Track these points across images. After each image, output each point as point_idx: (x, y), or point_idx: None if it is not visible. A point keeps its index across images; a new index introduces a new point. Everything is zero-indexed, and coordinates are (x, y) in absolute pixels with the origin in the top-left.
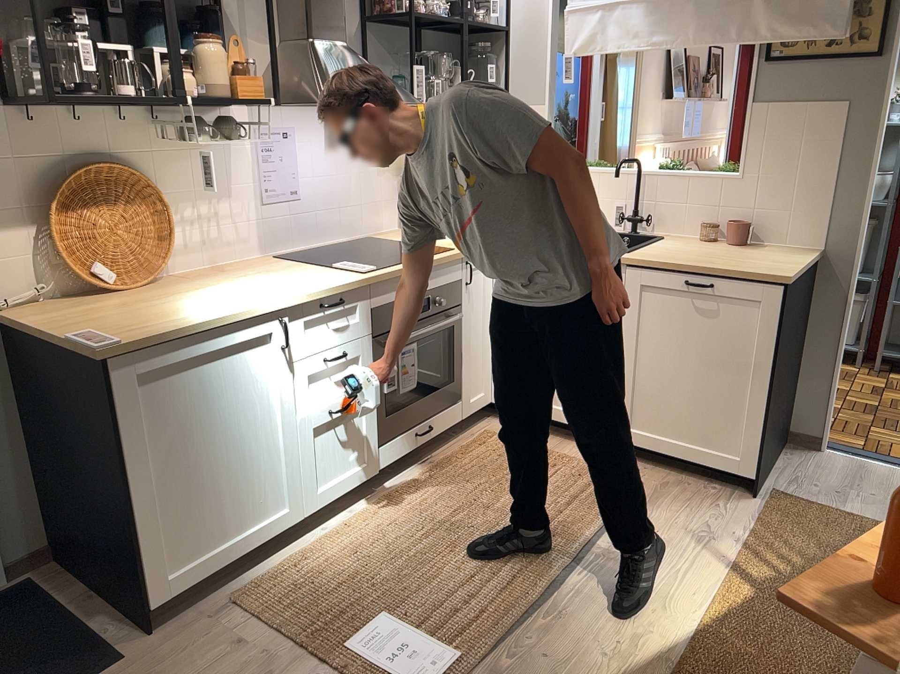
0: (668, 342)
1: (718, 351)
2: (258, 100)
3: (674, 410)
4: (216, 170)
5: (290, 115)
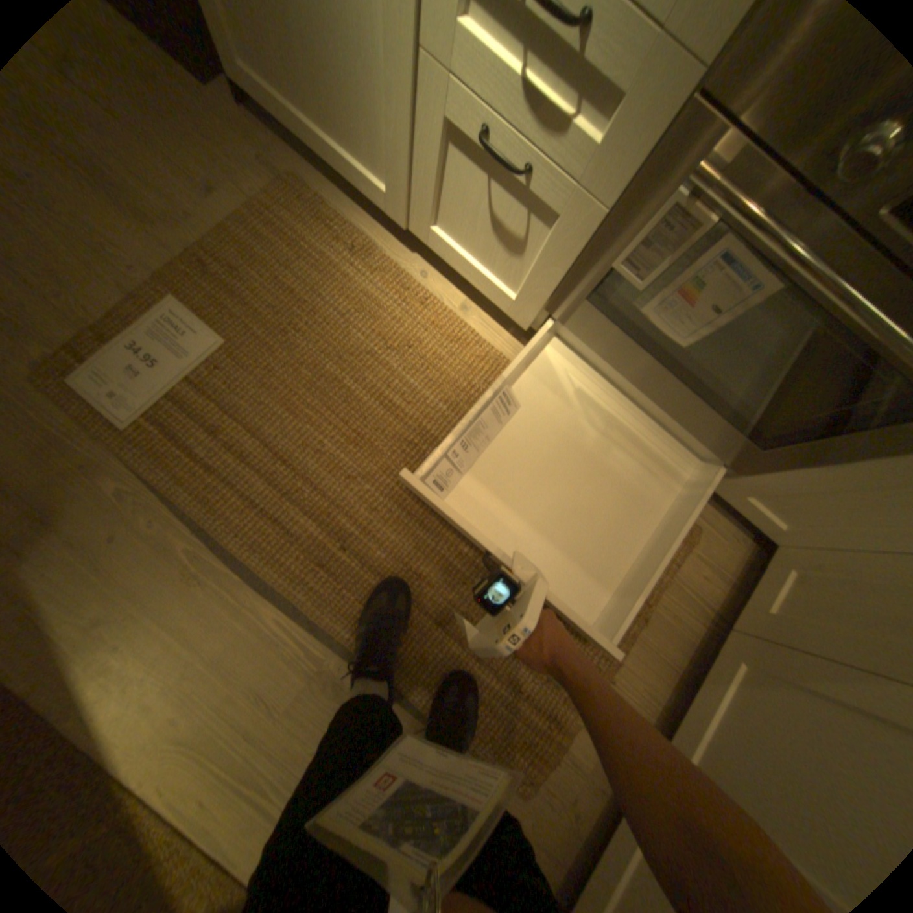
0: None
1: None
2: None
3: None
4: None
5: None
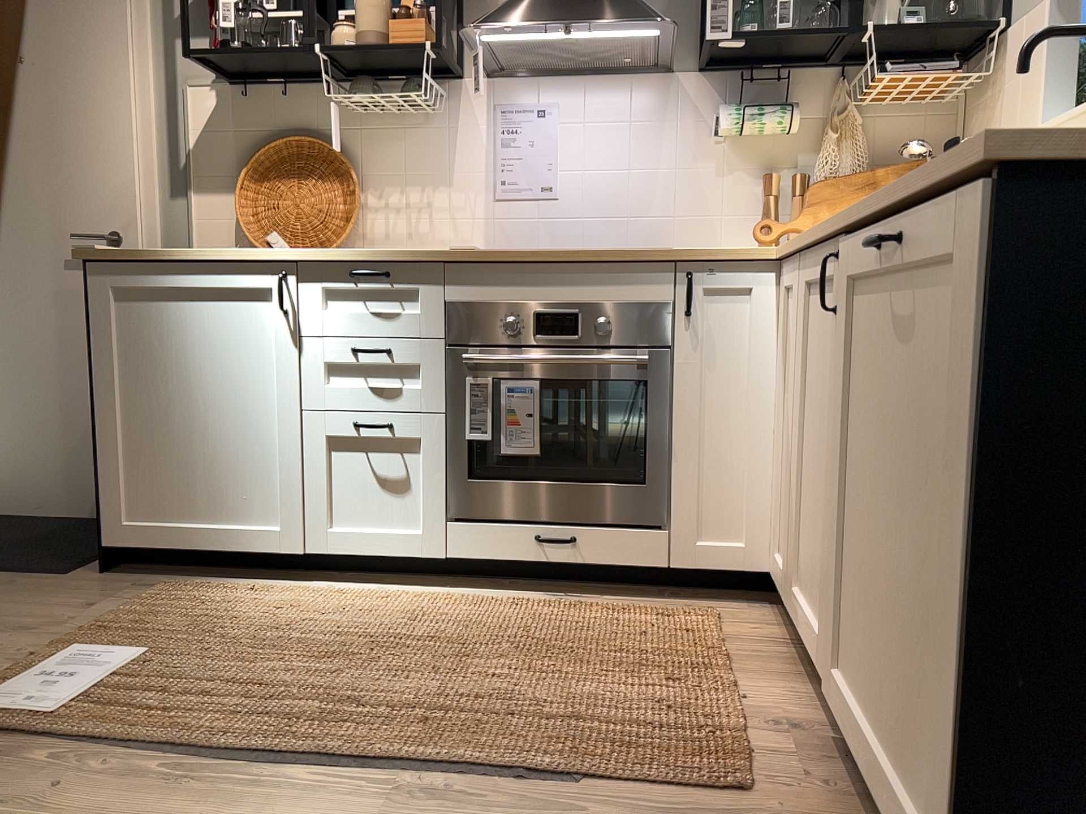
0: (881, 433)
1: (930, 456)
2: (411, 45)
3: (882, 640)
4: (433, 153)
5: (551, 87)
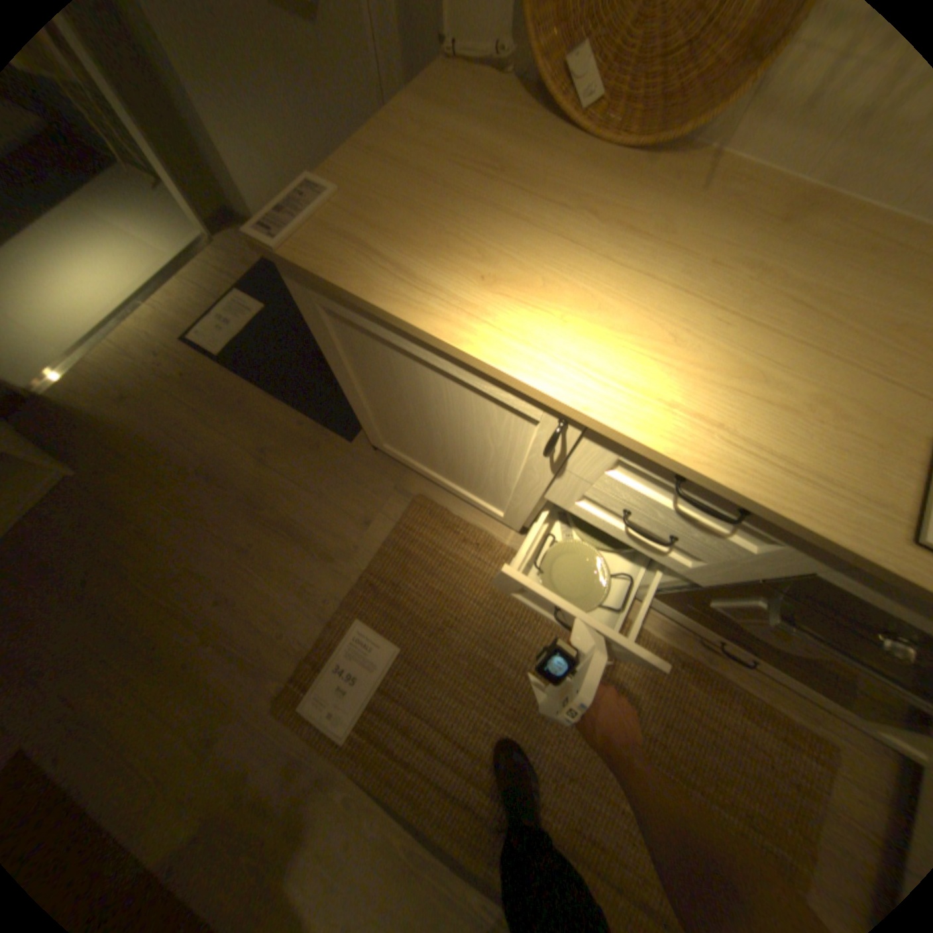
0: None
1: None
2: None
3: None
4: None
5: None
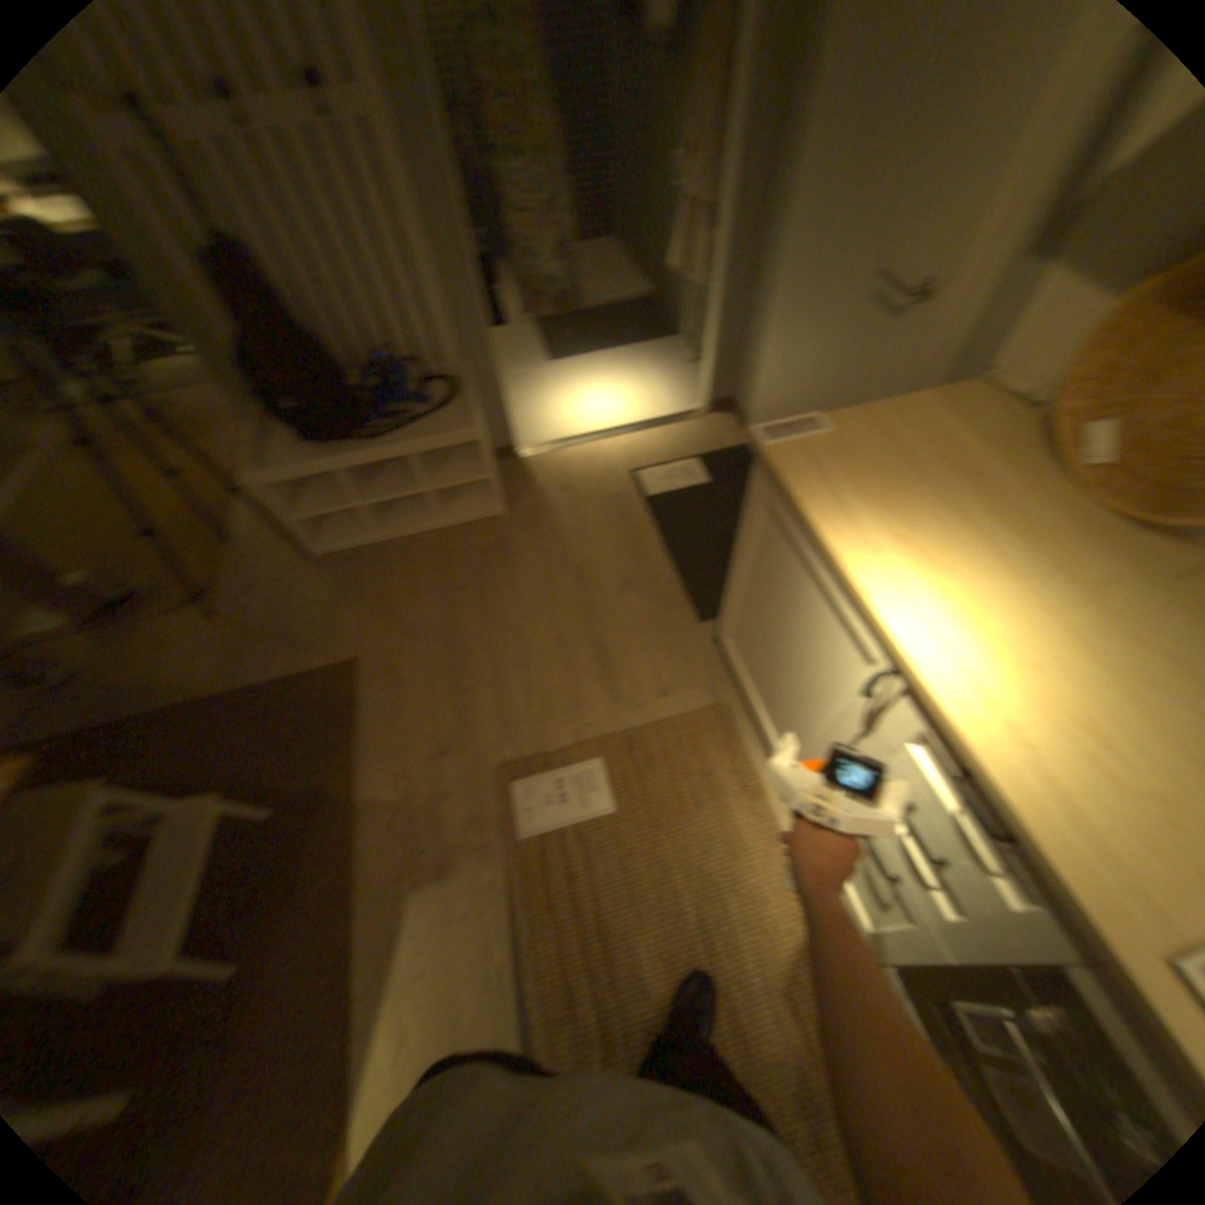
0: None
1: None
2: None
3: None
4: None
5: None
